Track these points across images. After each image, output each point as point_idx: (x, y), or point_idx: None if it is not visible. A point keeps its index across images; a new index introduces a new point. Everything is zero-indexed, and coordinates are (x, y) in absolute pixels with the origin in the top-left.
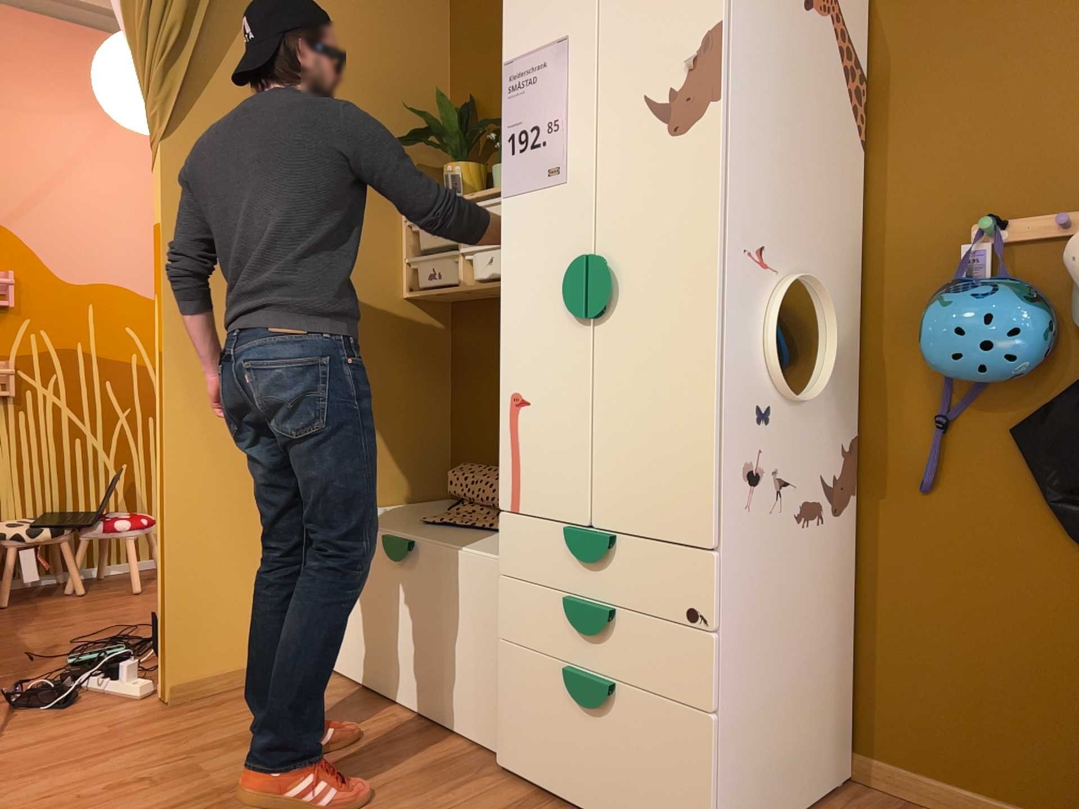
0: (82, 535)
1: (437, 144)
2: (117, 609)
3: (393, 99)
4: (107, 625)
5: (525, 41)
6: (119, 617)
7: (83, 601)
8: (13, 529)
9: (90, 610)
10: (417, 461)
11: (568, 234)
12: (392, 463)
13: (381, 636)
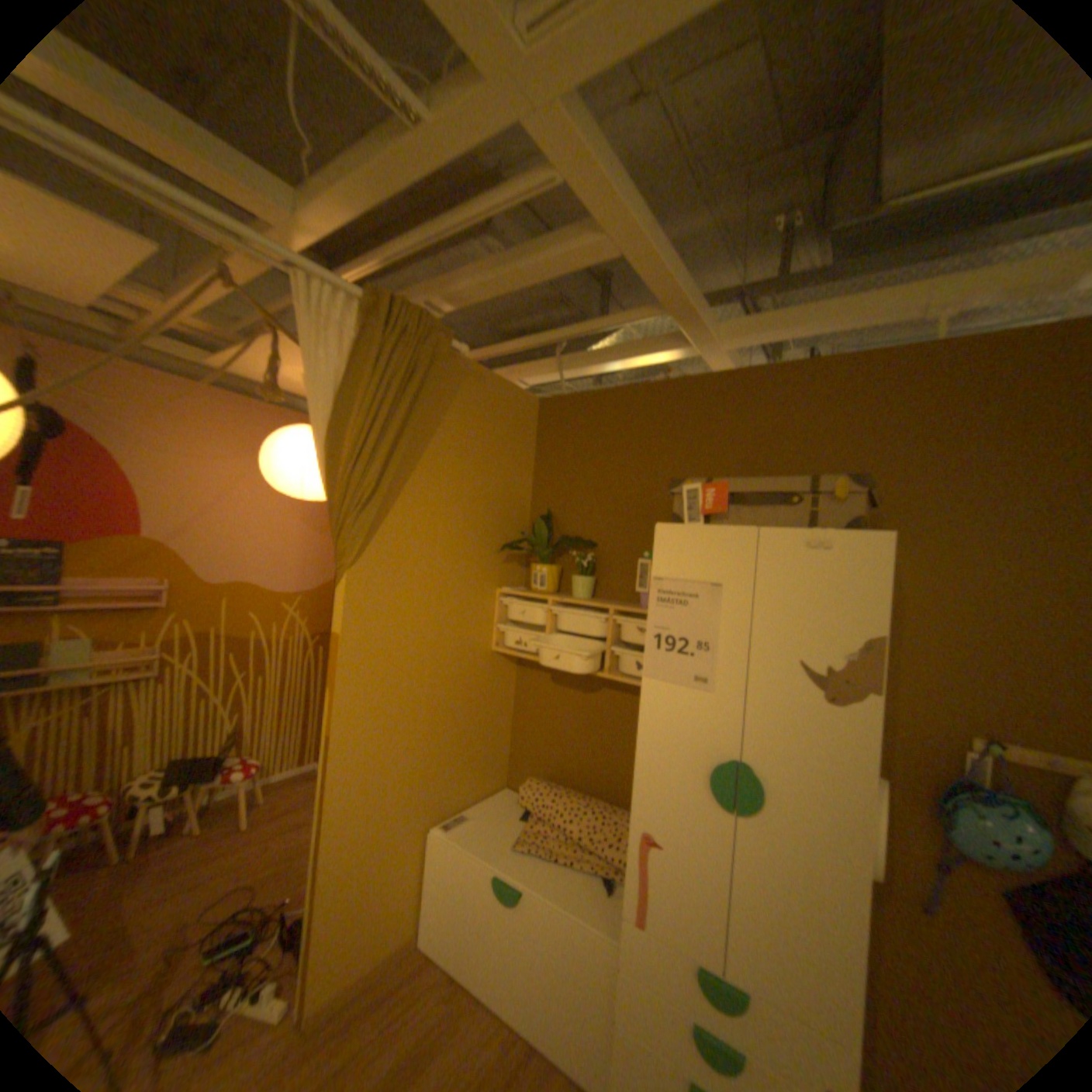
0: (202, 787)
1: (531, 551)
2: (232, 862)
3: (498, 512)
4: (227, 888)
5: (675, 568)
6: (235, 874)
7: (200, 846)
8: (146, 793)
9: (209, 863)
10: (490, 767)
11: (713, 735)
12: (475, 774)
13: (482, 952)
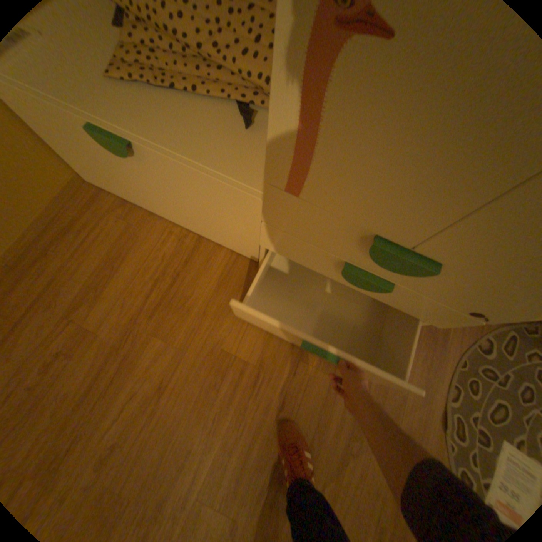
0: None
1: None
2: None
3: None
4: None
5: None
6: None
7: None
8: None
9: None
10: None
11: None
12: None
13: (132, 187)
